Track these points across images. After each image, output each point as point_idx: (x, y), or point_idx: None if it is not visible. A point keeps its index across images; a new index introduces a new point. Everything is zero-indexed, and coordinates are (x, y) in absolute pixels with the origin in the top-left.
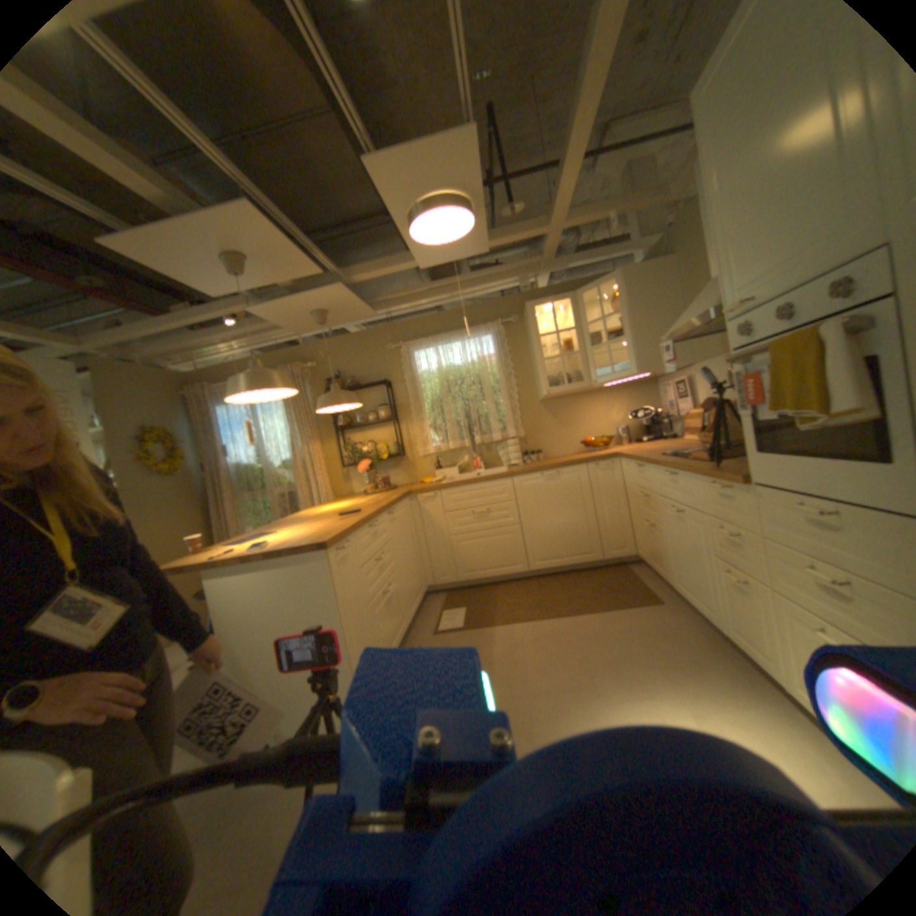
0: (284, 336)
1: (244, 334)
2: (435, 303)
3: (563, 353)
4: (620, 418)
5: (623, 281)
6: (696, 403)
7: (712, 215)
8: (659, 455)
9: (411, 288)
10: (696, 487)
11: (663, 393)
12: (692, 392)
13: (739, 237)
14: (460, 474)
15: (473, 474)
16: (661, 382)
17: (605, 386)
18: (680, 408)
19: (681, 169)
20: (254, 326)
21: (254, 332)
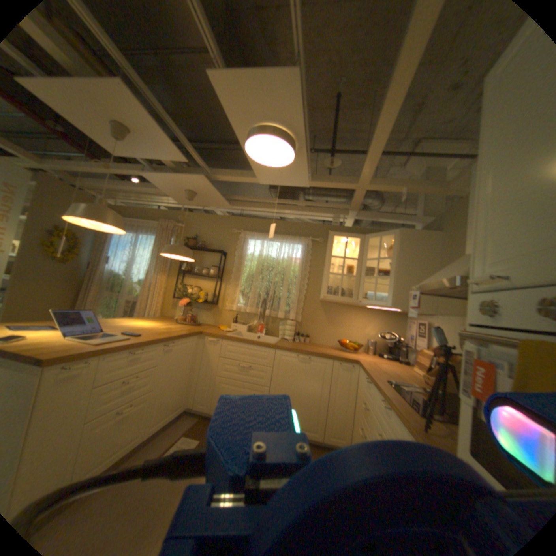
0: (173, 203)
1: (146, 192)
2: (275, 215)
3: (346, 274)
4: (373, 334)
5: (401, 239)
6: (430, 346)
7: (480, 187)
8: (384, 382)
9: (258, 198)
10: (402, 436)
11: (409, 327)
12: (430, 336)
13: (506, 209)
14: (248, 332)
15: (255, 336)
16: (410, 319)
17: (369, 307)
18: (418, 343)
19: (462, 173)
20: (152, 189)
21: (153, 193)
